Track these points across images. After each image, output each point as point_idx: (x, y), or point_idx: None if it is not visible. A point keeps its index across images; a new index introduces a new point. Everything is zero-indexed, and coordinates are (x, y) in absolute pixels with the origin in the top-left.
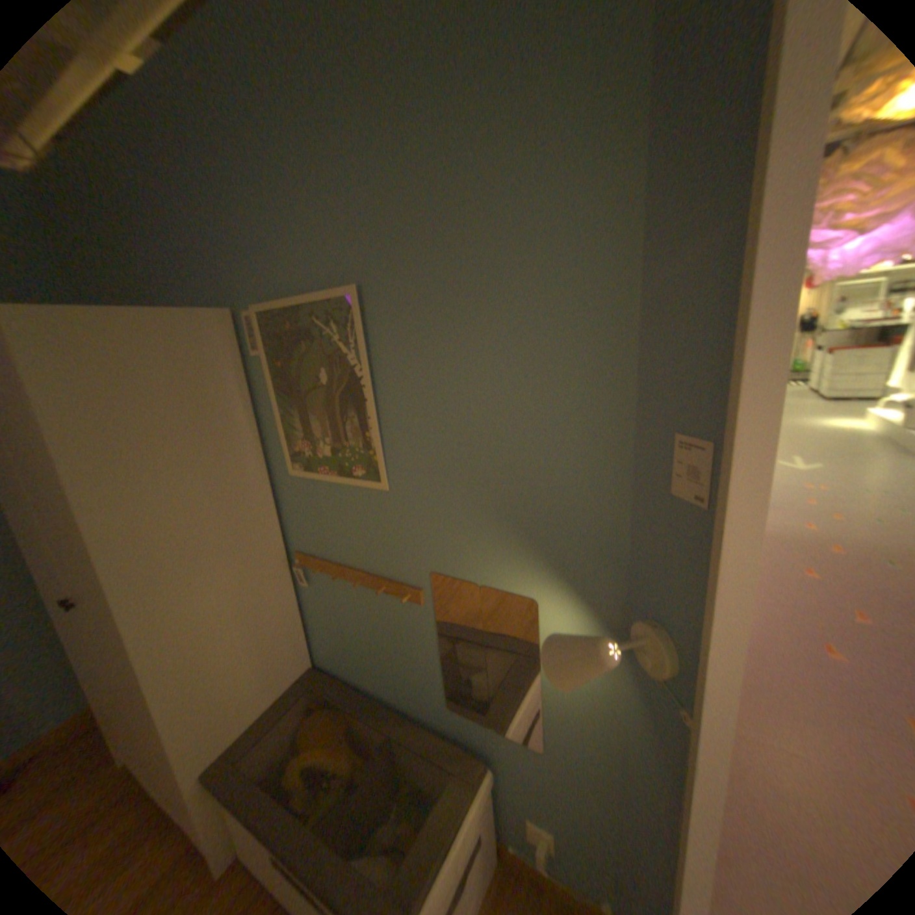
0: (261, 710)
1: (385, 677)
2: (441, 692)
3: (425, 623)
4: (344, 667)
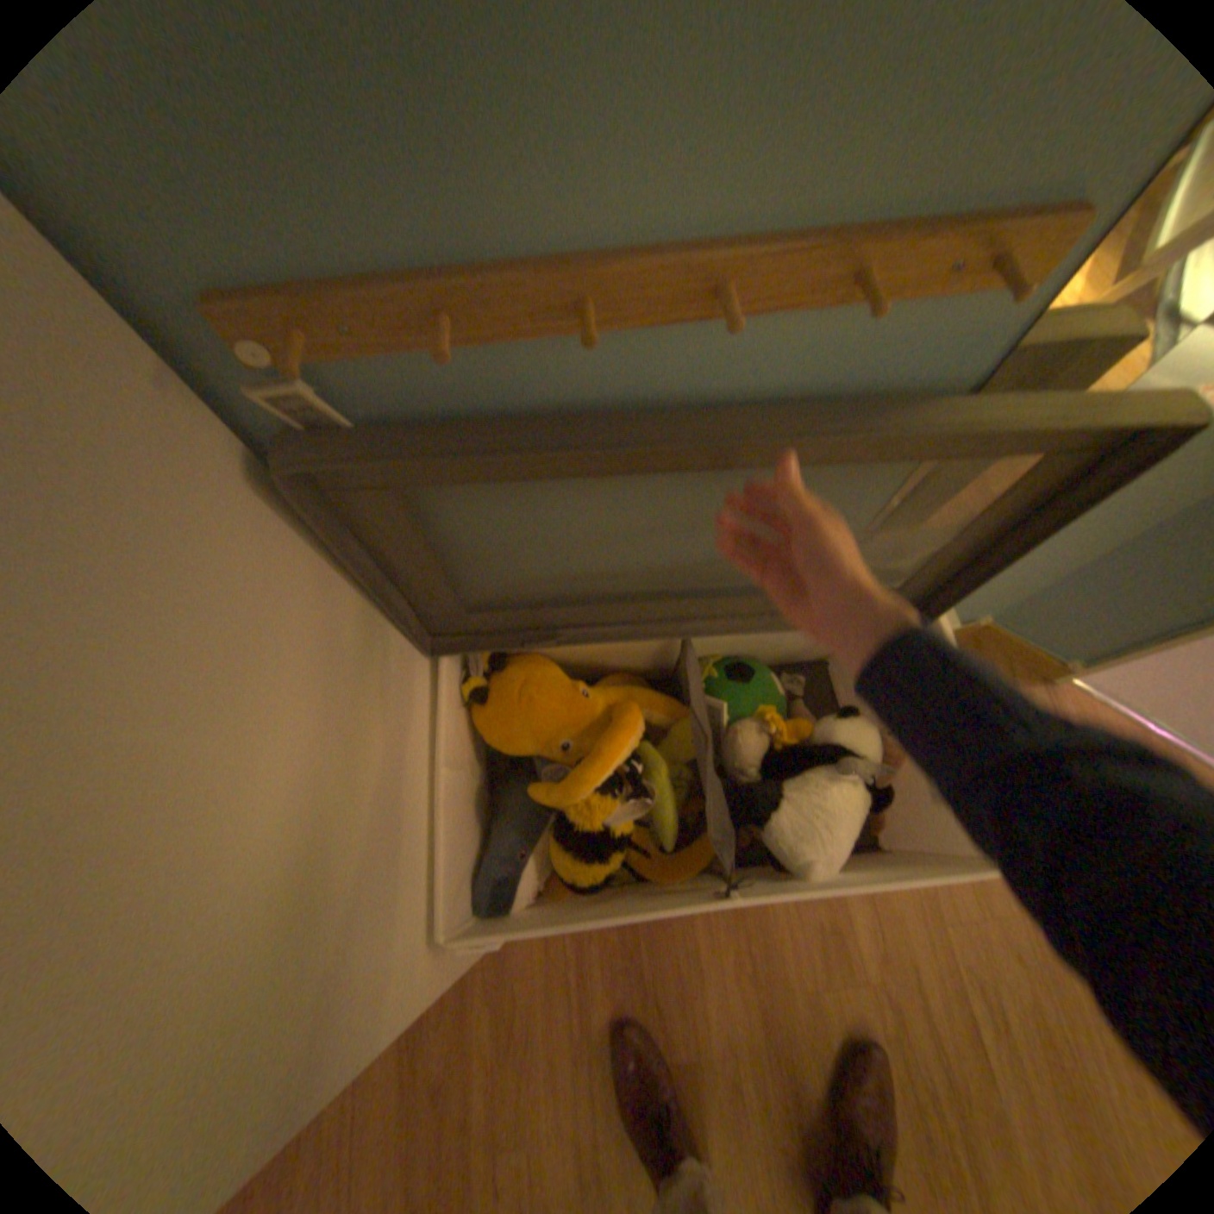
0: (416, 774)
1: (681, 548)
2: (869, 508)
3: (965, 348)
4: (533, 581)
